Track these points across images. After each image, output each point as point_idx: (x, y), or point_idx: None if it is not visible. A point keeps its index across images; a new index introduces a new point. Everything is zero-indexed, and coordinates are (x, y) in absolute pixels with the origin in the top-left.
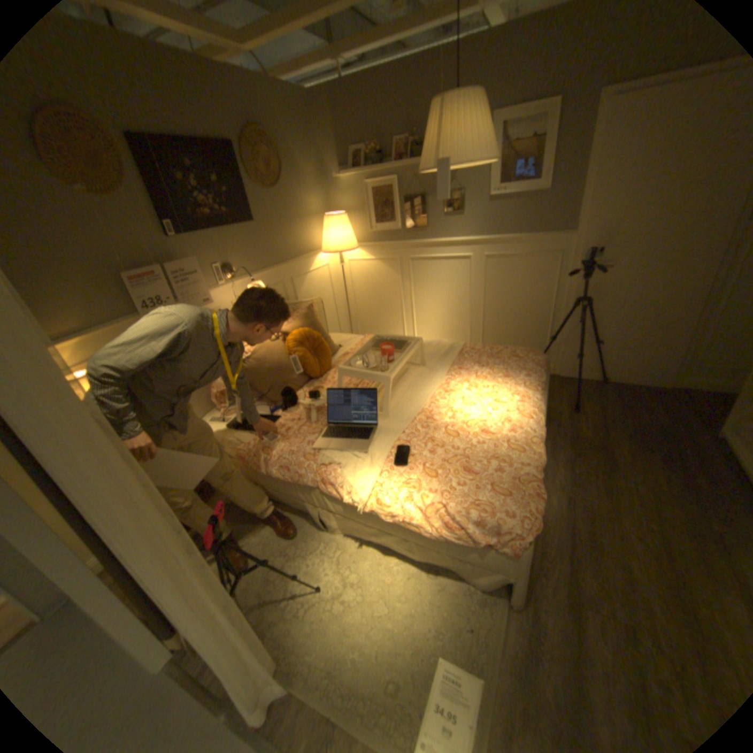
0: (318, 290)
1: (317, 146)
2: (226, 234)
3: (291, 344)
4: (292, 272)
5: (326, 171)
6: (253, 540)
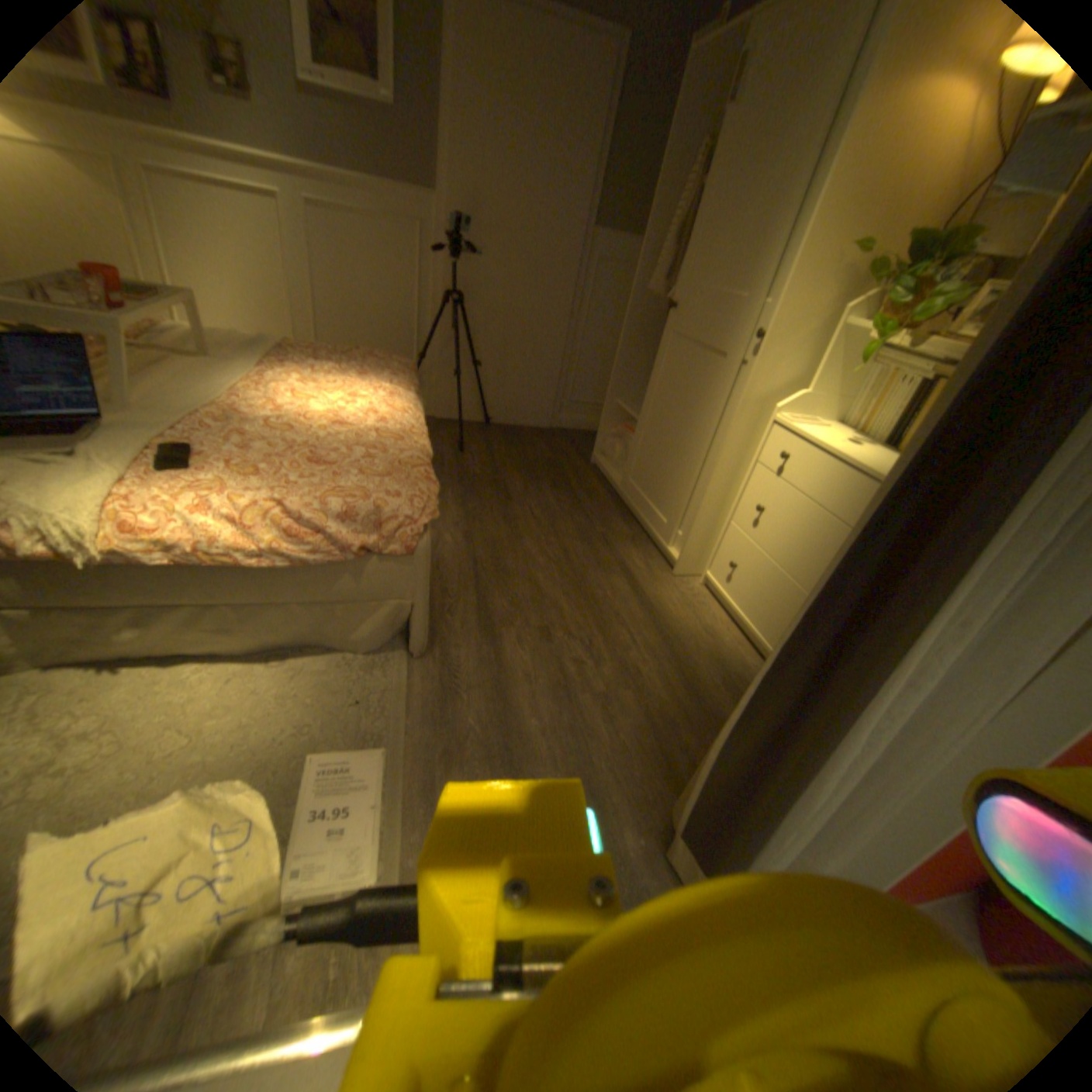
0: None
1: None
2: None
3: None
4: None
5: None
6: None
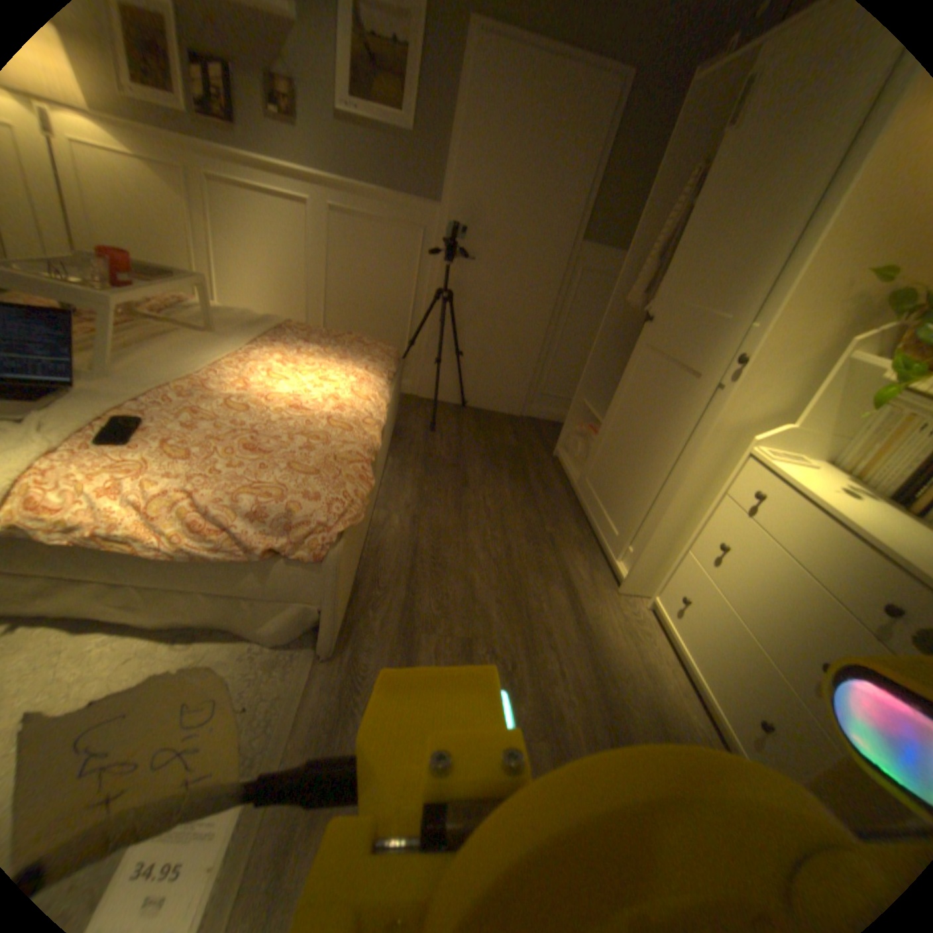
0: None
1: None
2: None
3: None
4: None
5: None
6: None
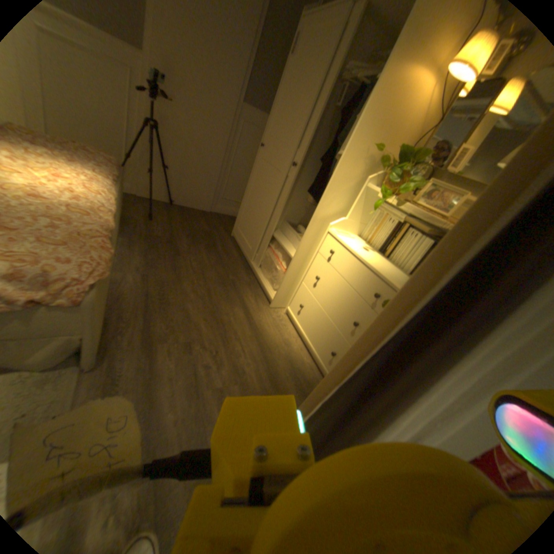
0: None
1: None
2: None
3: None
4: None
5: None
6: None
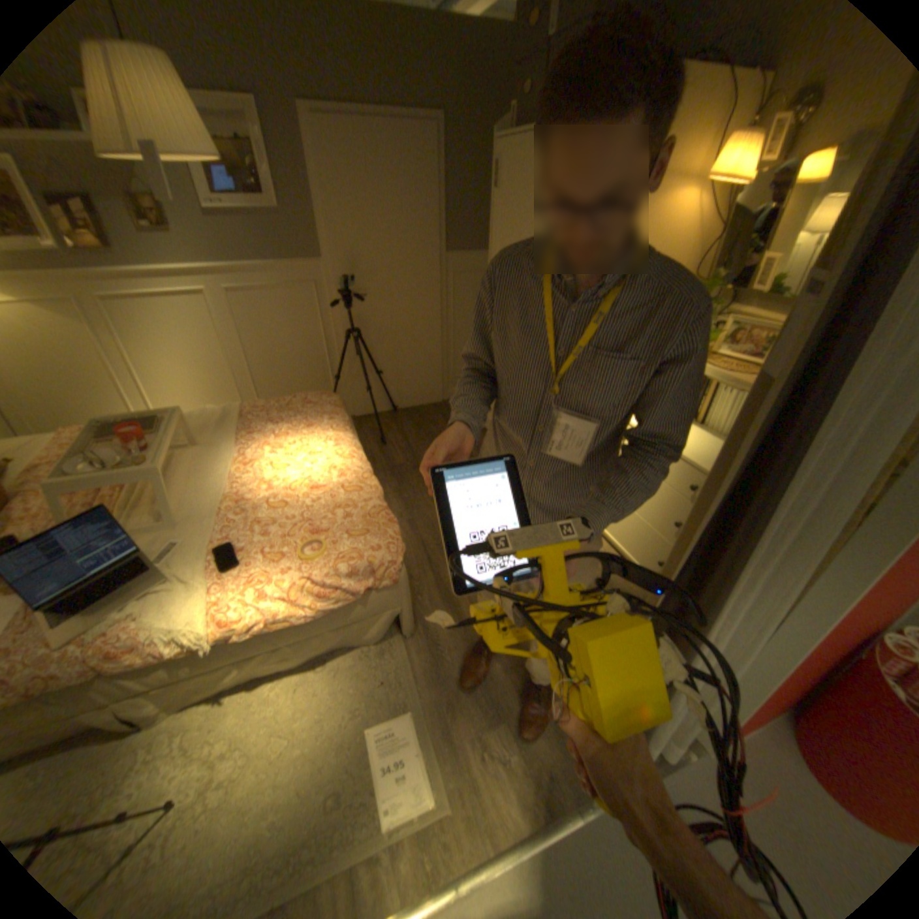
0: None
1: None
2: None
3: None
4: None
5: None
6: None
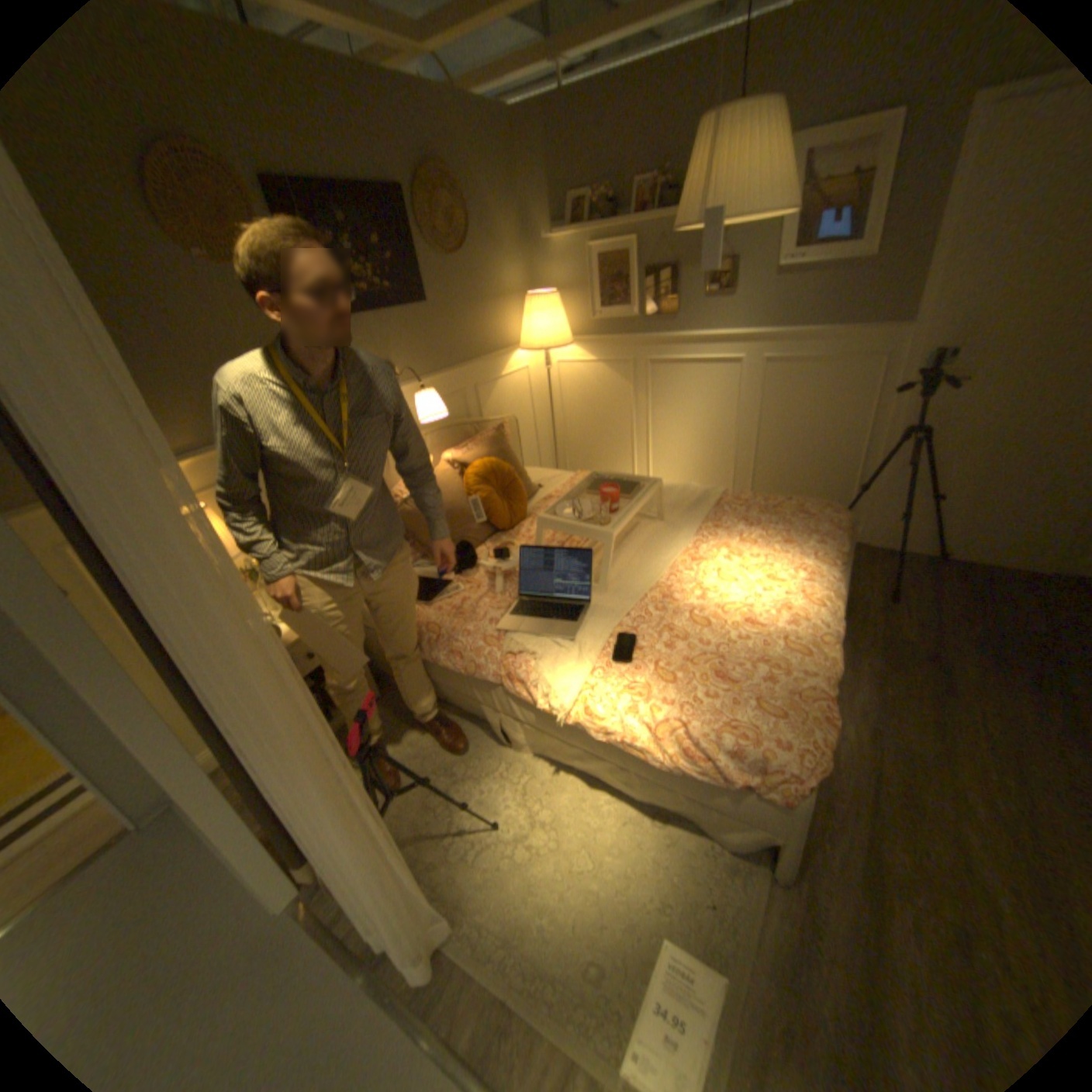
0: (512, 404)
1: (521, 193)
2: (388, 321)
3: (471, 480)
4: (476, 377)
5: (532, 229)
6: (408, 750)
